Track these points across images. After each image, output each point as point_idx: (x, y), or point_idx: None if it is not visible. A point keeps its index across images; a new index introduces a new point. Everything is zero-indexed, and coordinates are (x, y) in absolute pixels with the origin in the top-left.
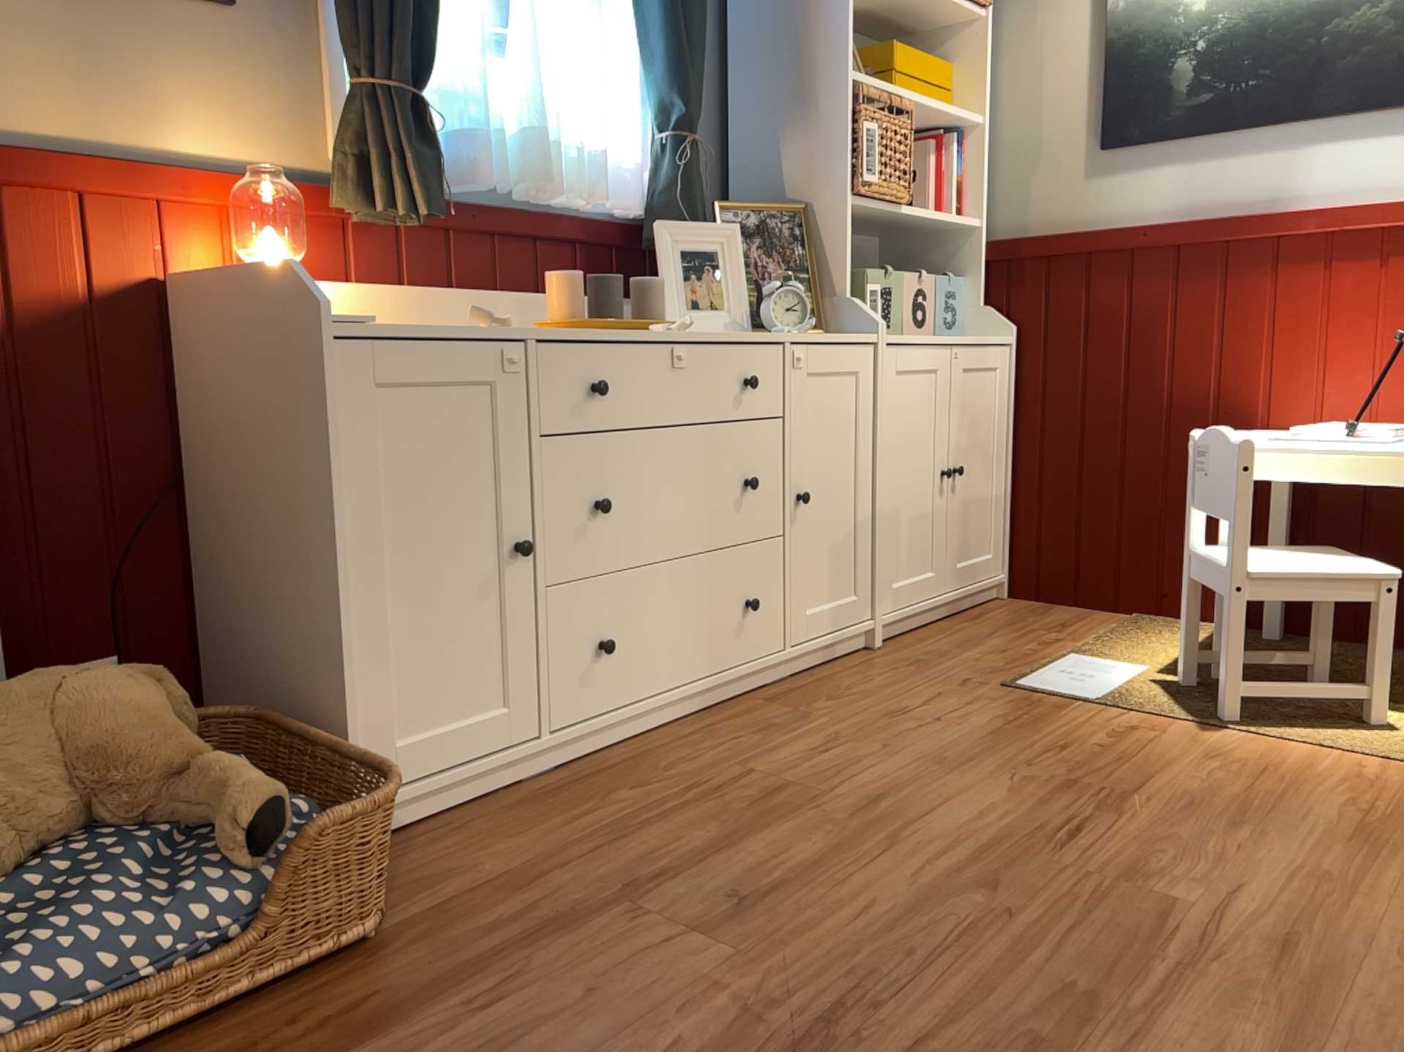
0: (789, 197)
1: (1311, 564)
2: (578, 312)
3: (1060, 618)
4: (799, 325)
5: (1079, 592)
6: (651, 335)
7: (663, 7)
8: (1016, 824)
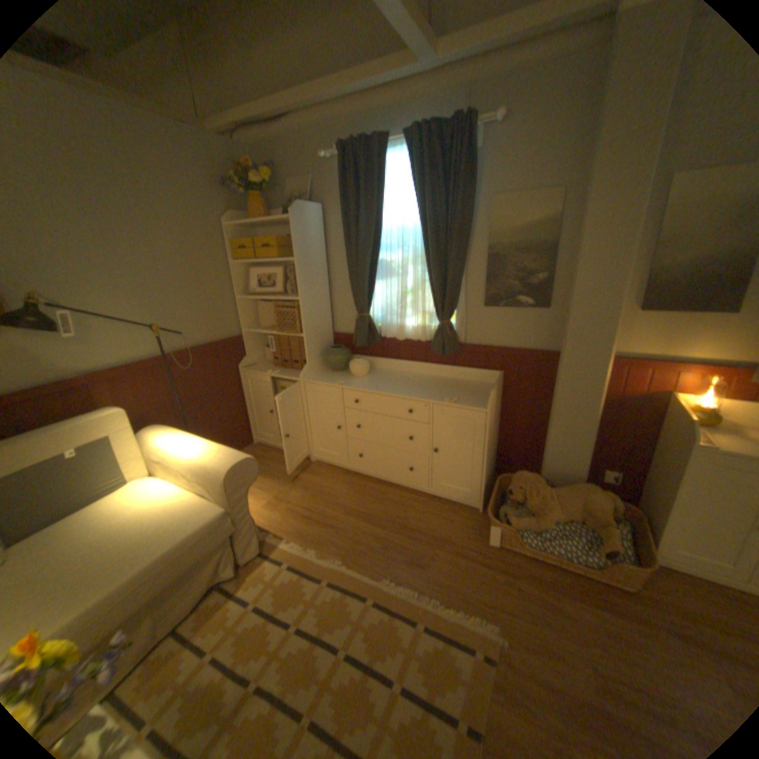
0: None
1: None
2: None
3: None
4: None
5: None
6: None
7: None
8: None
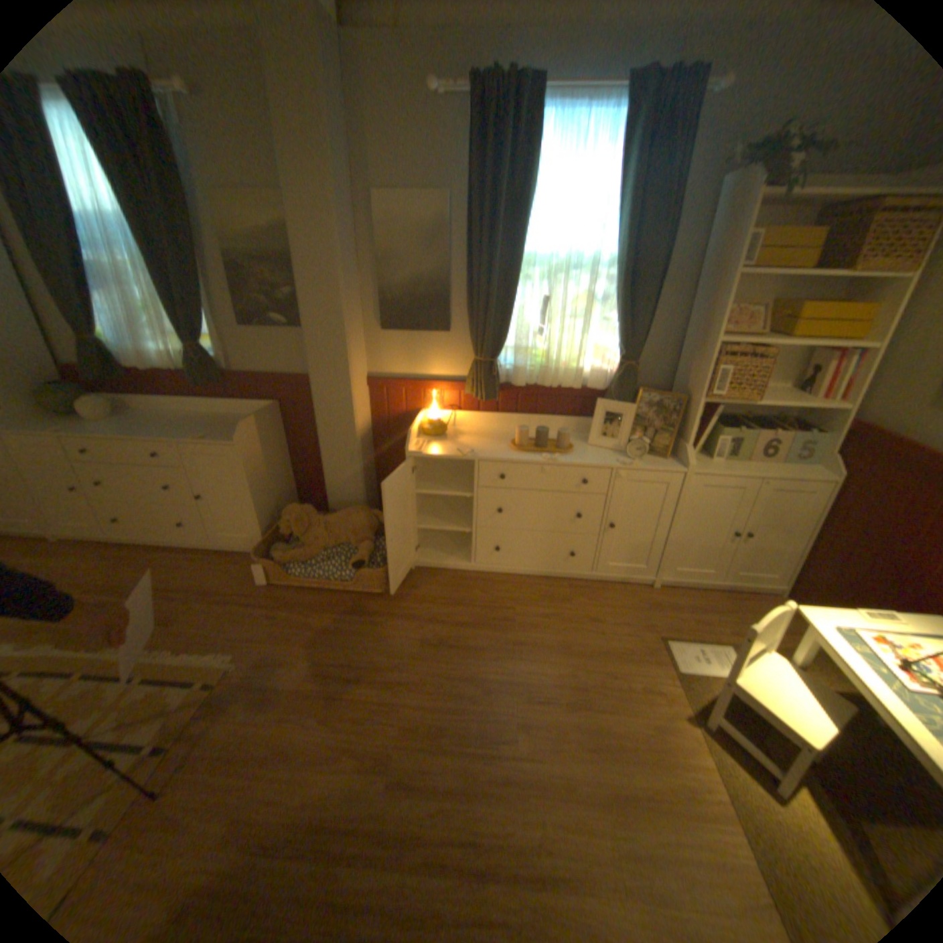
0: (687, 389)
1: (790, 709)
2: (522, 444)
3: None
4: (639, 459)
5: None
6: (535, 461)
7: (620, 310)
8: (536, 687)
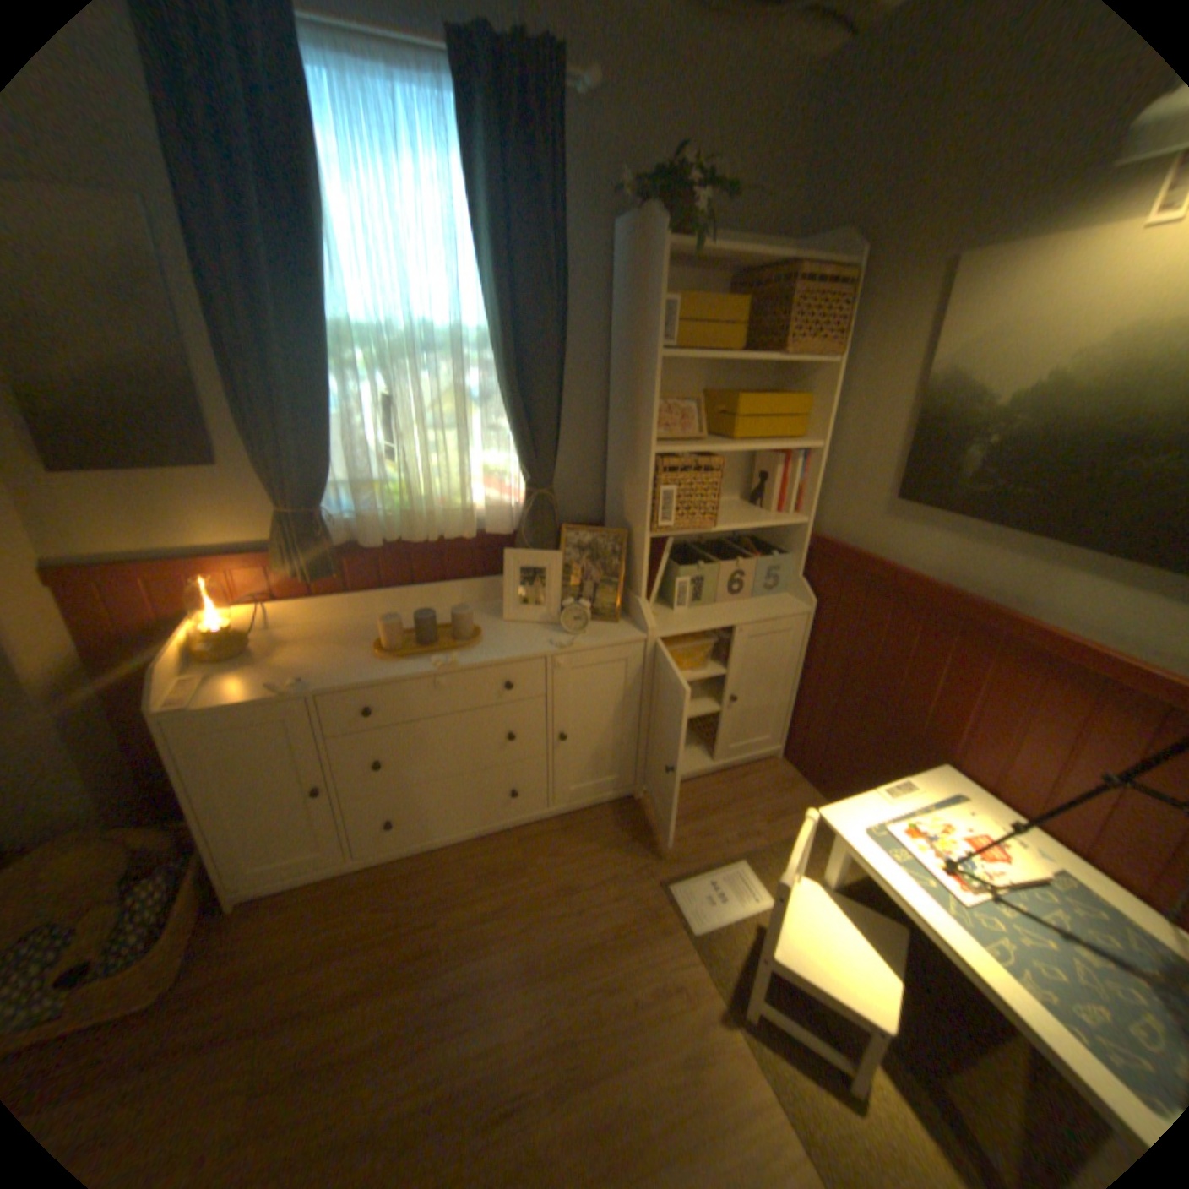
0: (625, 519)
1: (844, 972)
2: (395, 643)
3: (790, 804)
4: (581, 631)
5: (819, 786)
6: (421, 672)
7: (510, 413)
8: (489, 1081)
